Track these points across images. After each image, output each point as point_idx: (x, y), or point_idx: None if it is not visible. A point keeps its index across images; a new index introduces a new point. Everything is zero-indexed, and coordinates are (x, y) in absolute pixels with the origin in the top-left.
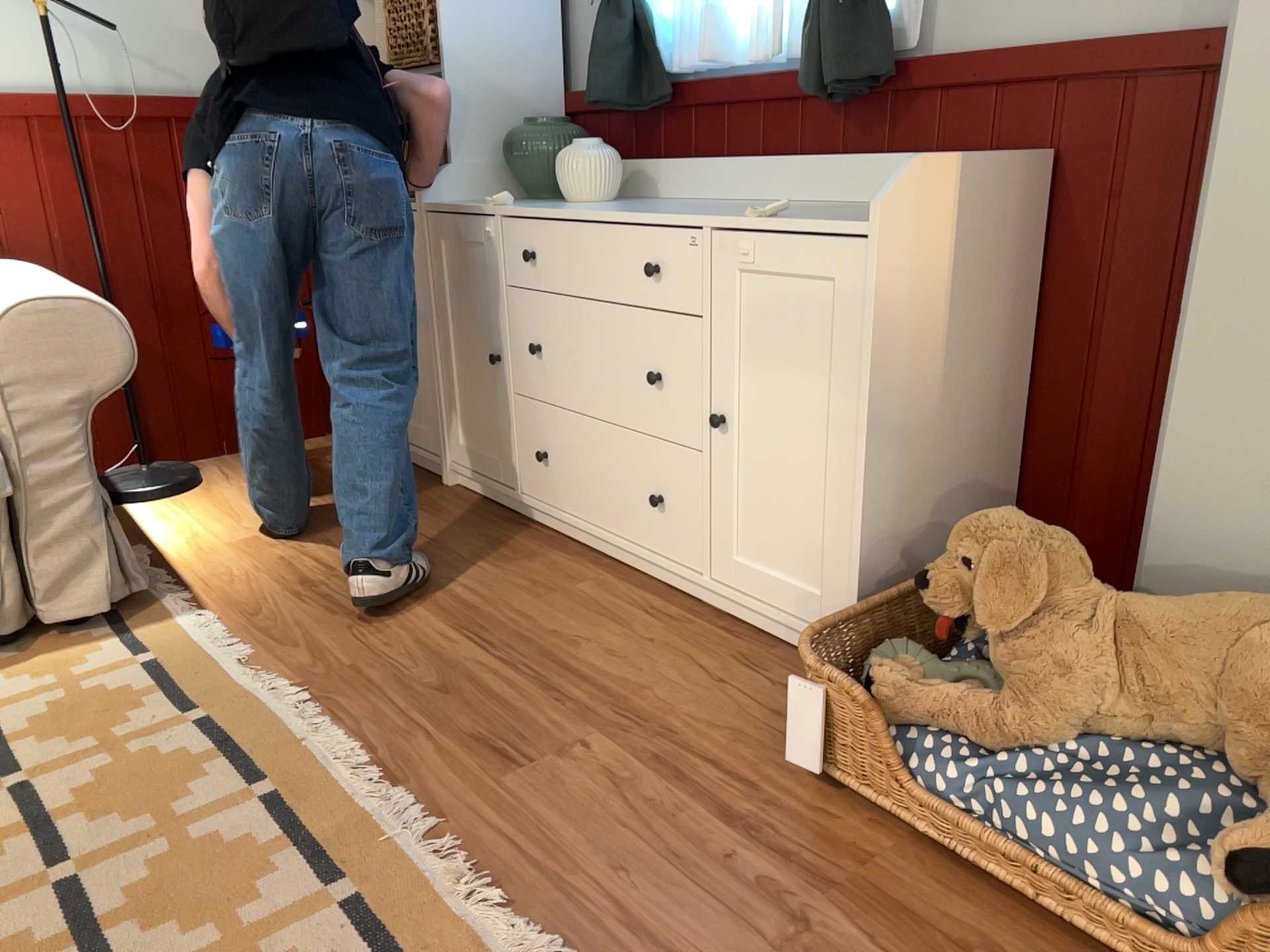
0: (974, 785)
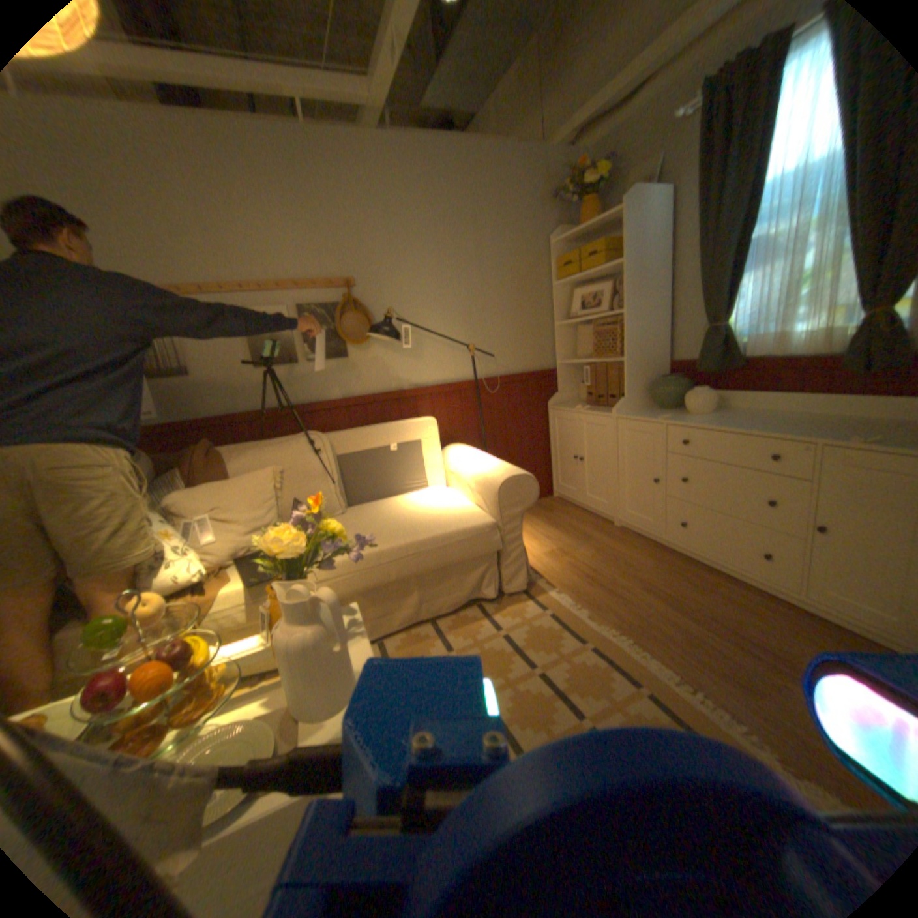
0: None
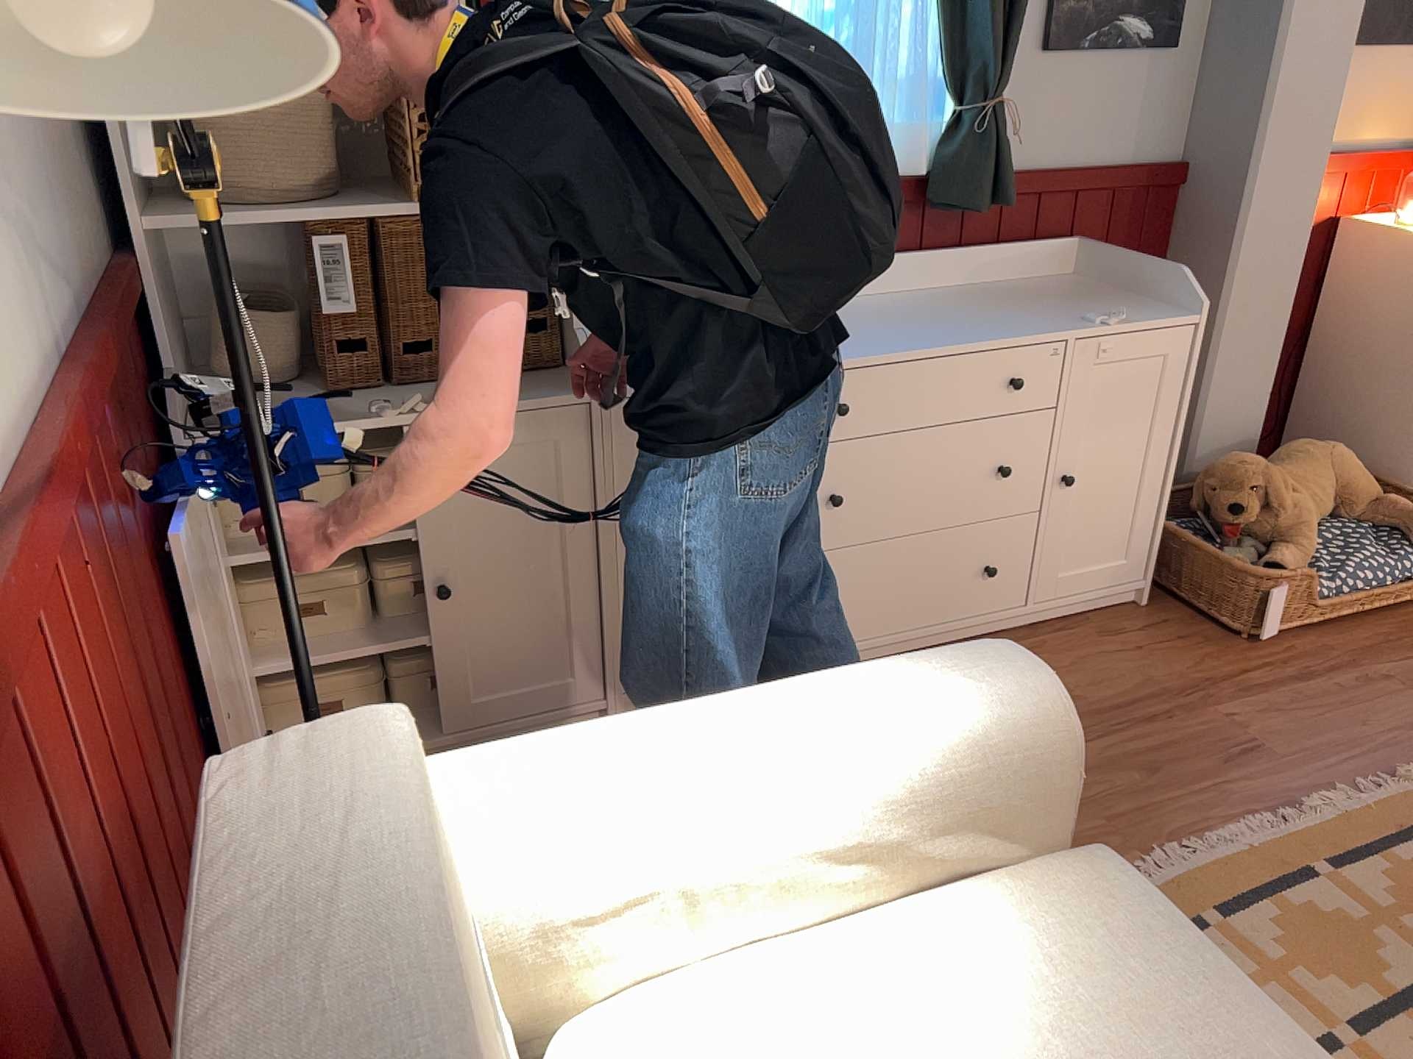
0: (1330, 583)
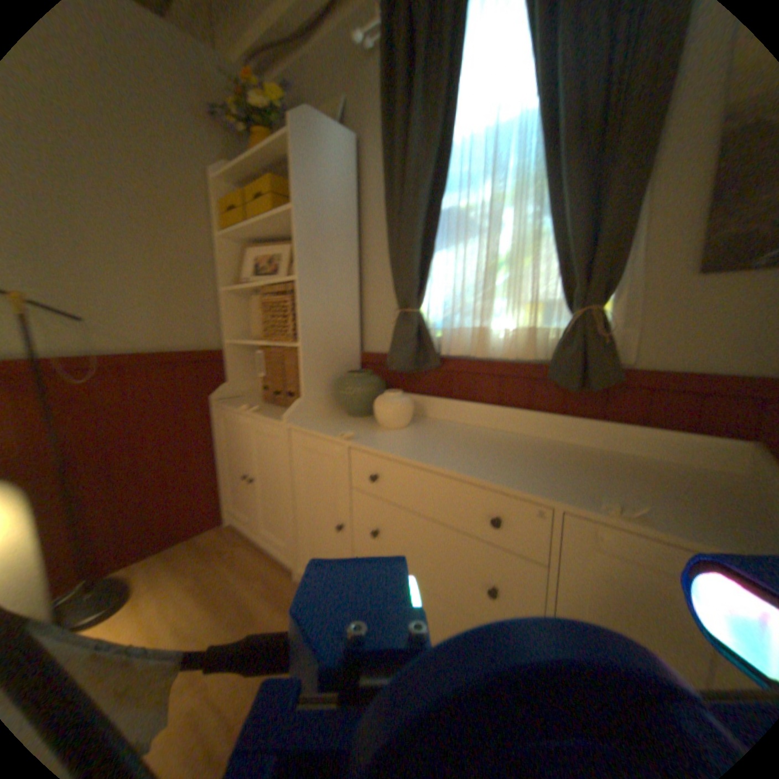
0: None
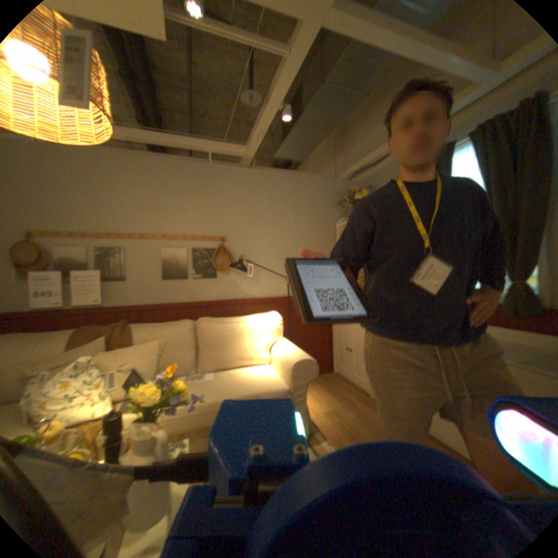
0: None
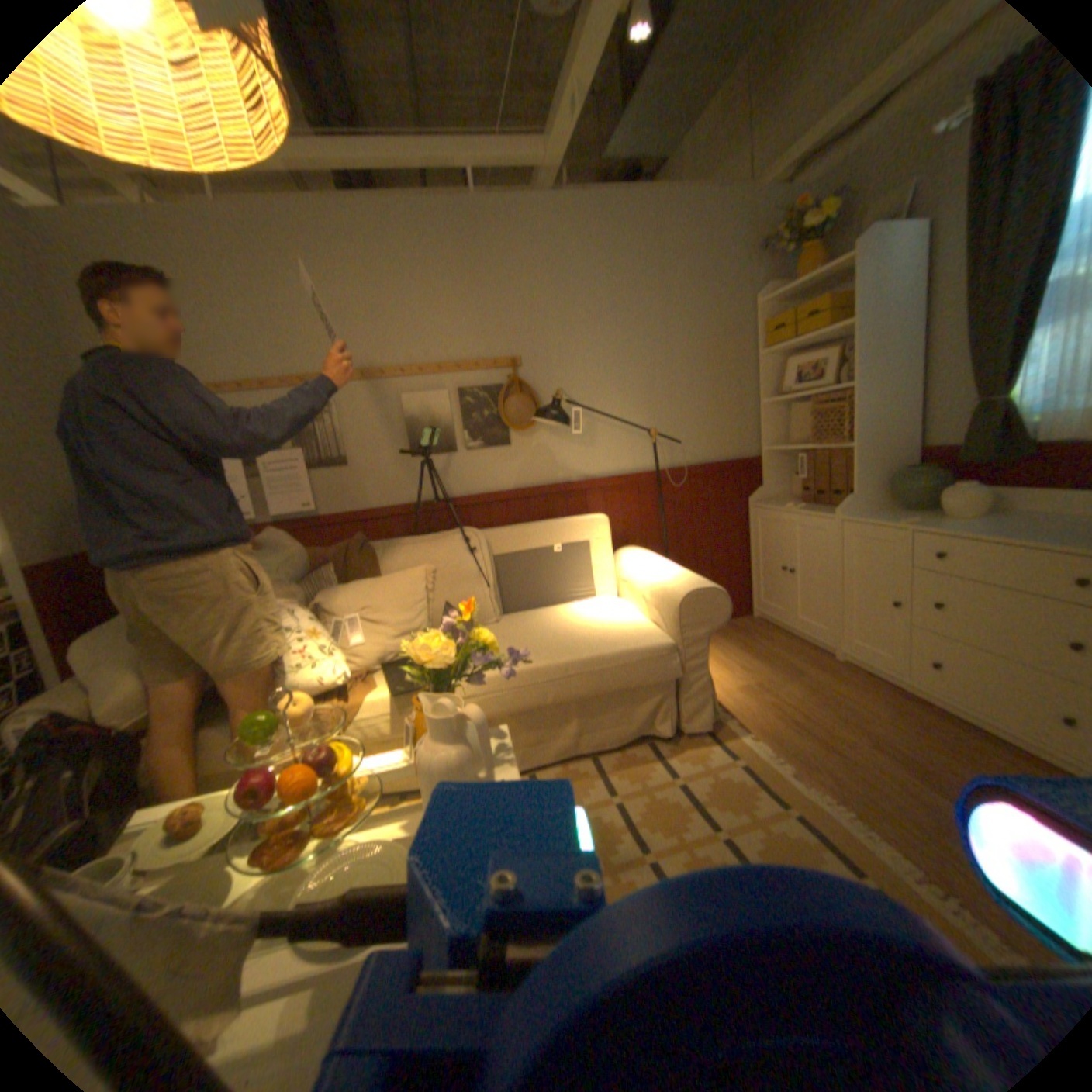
0: None
